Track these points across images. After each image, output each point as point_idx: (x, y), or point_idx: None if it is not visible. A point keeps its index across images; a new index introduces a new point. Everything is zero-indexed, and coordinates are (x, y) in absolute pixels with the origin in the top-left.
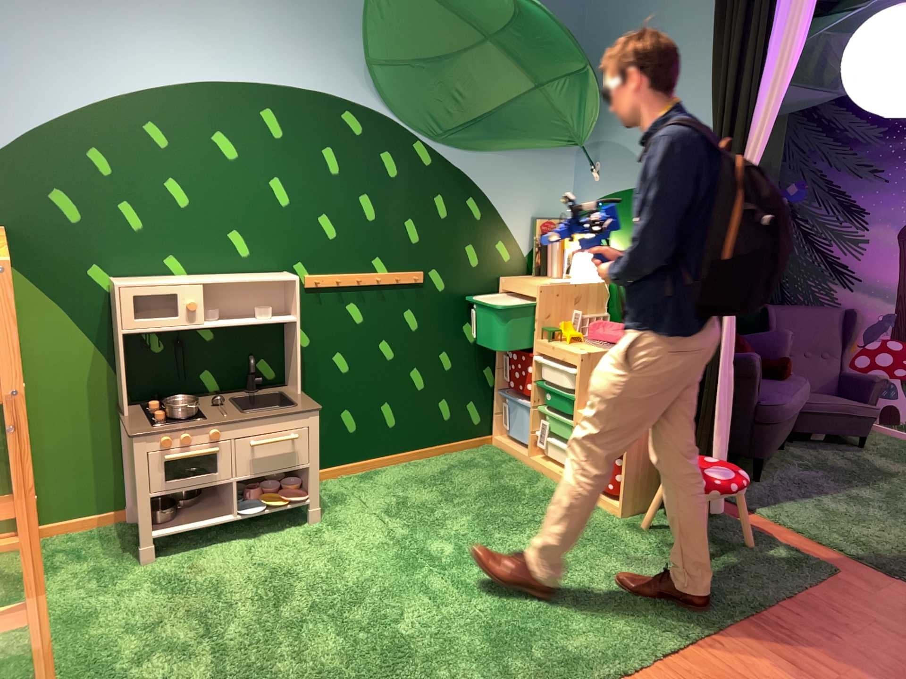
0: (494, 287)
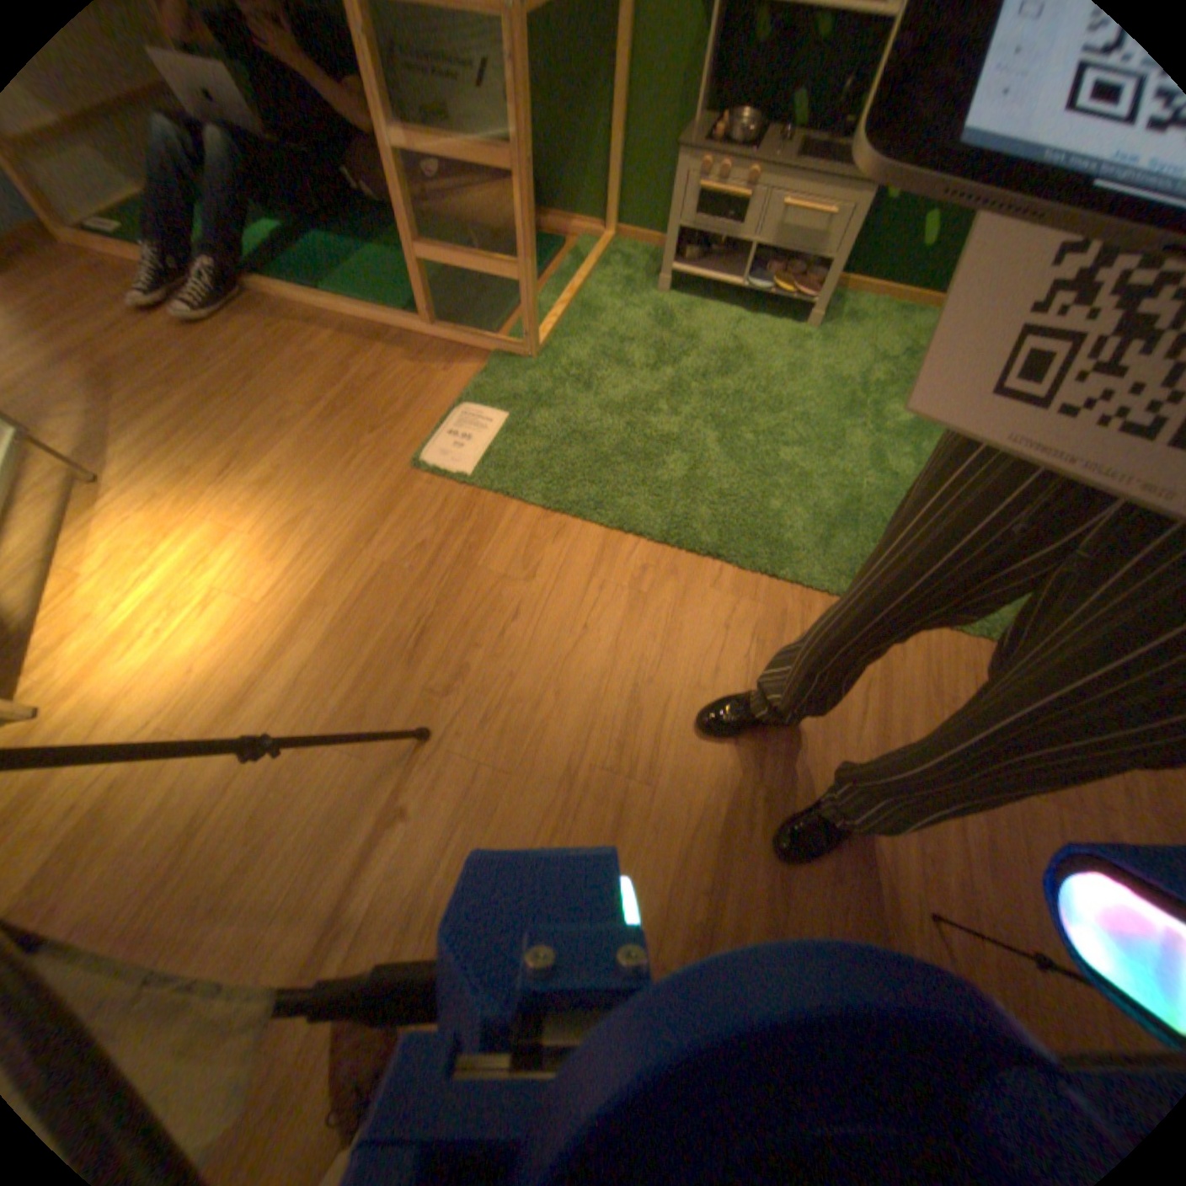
0: None
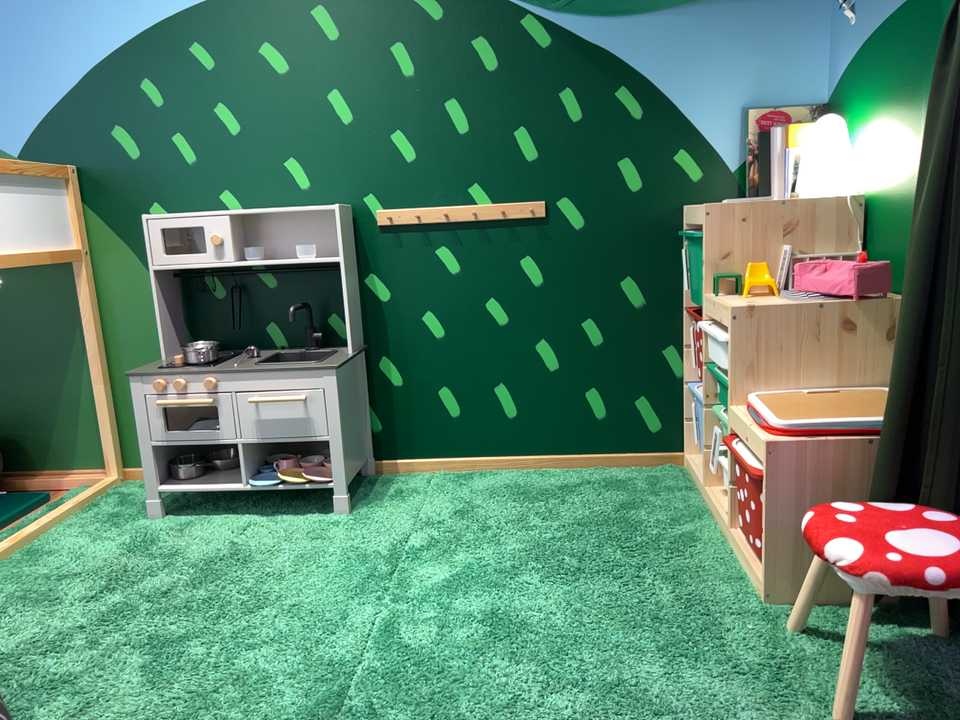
0: (675, 220)
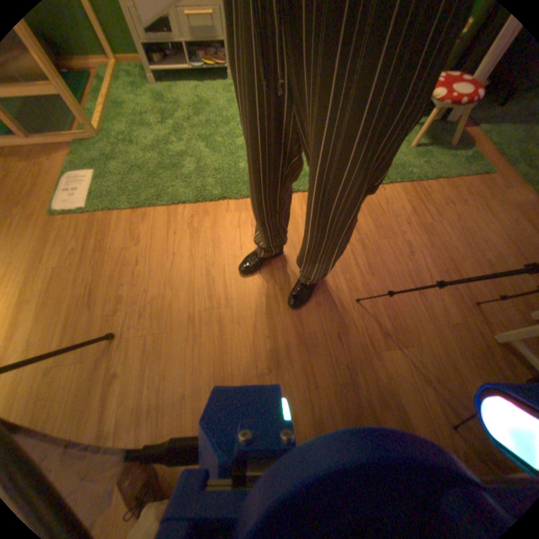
0: None
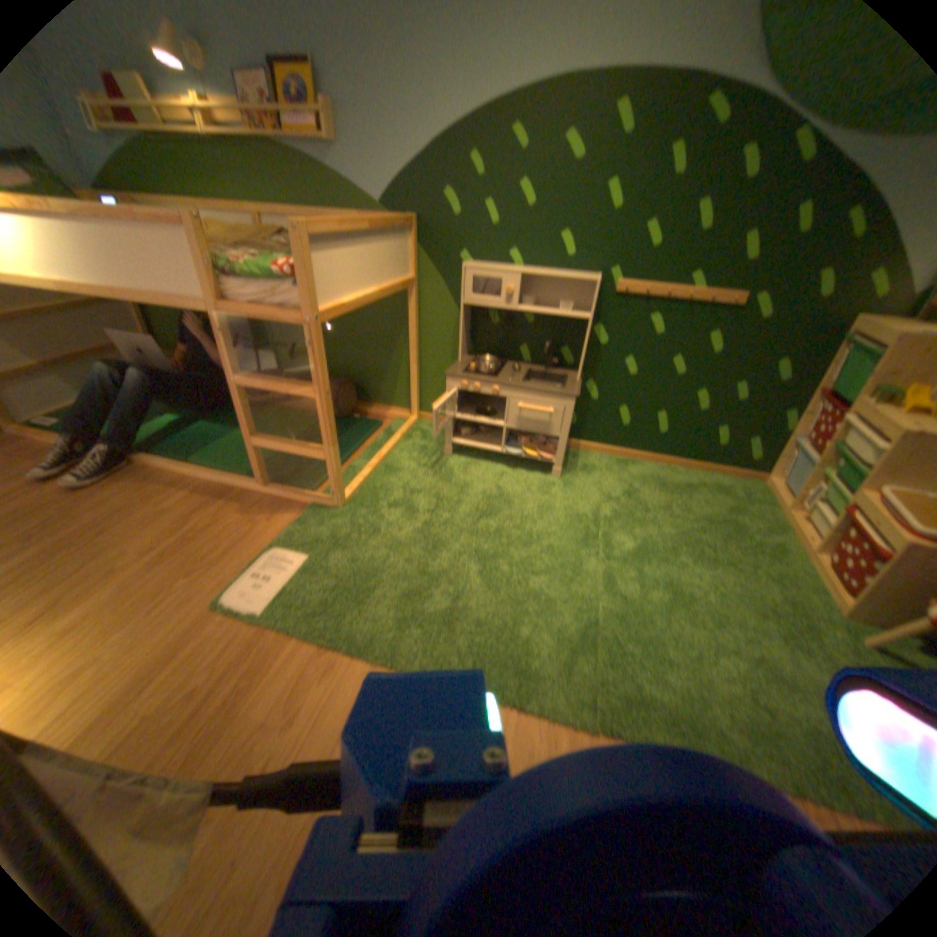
0: (842, 323)
